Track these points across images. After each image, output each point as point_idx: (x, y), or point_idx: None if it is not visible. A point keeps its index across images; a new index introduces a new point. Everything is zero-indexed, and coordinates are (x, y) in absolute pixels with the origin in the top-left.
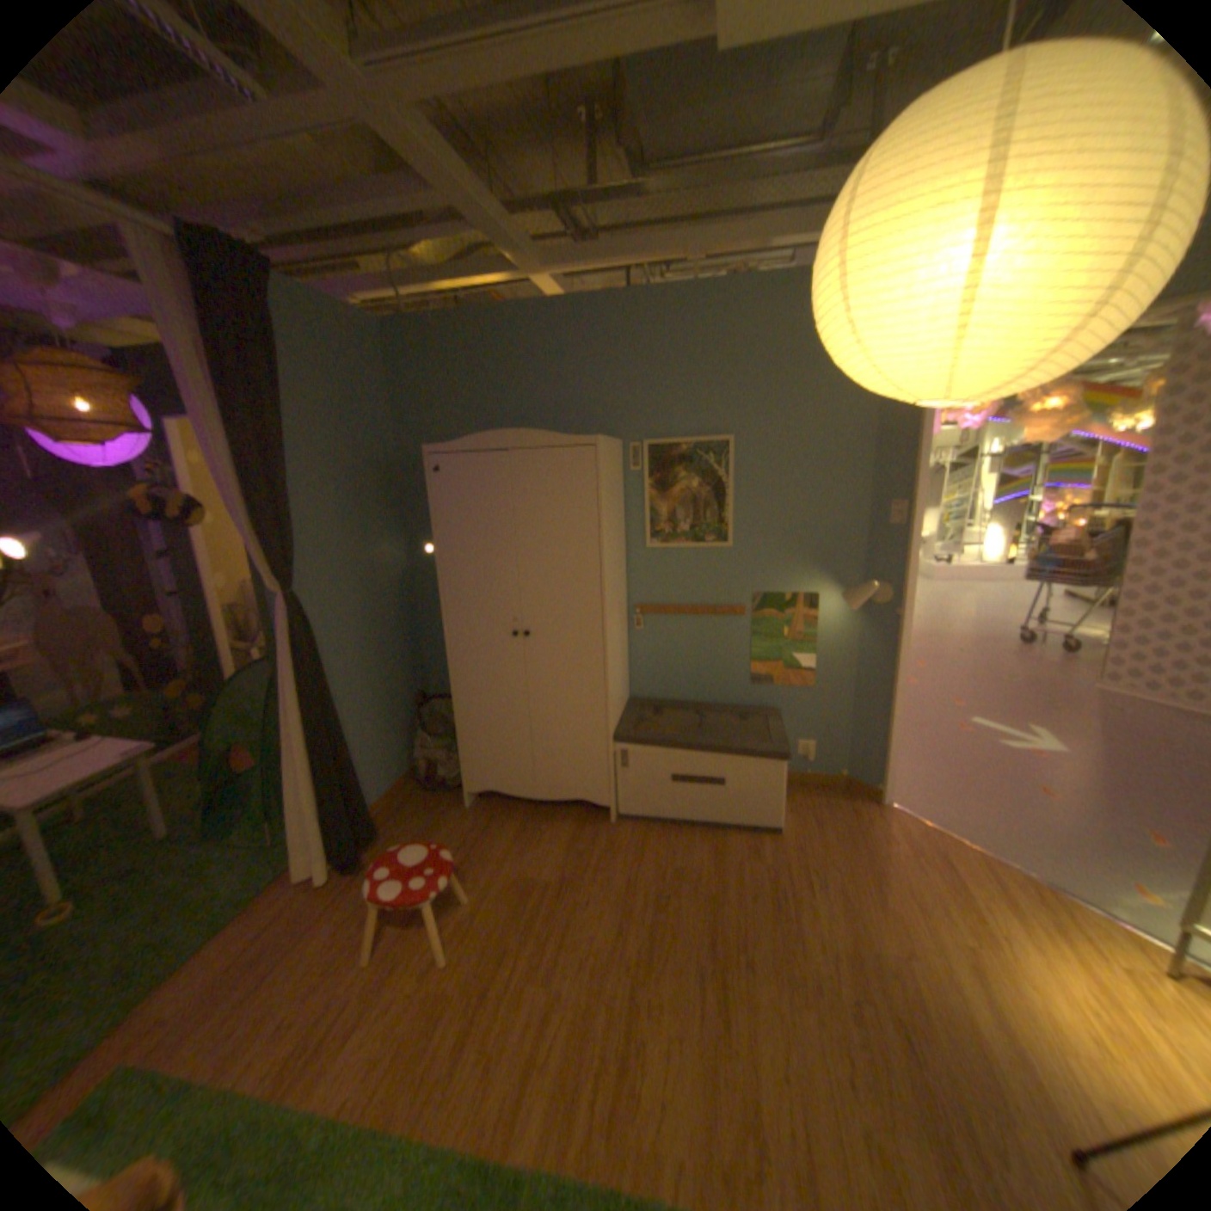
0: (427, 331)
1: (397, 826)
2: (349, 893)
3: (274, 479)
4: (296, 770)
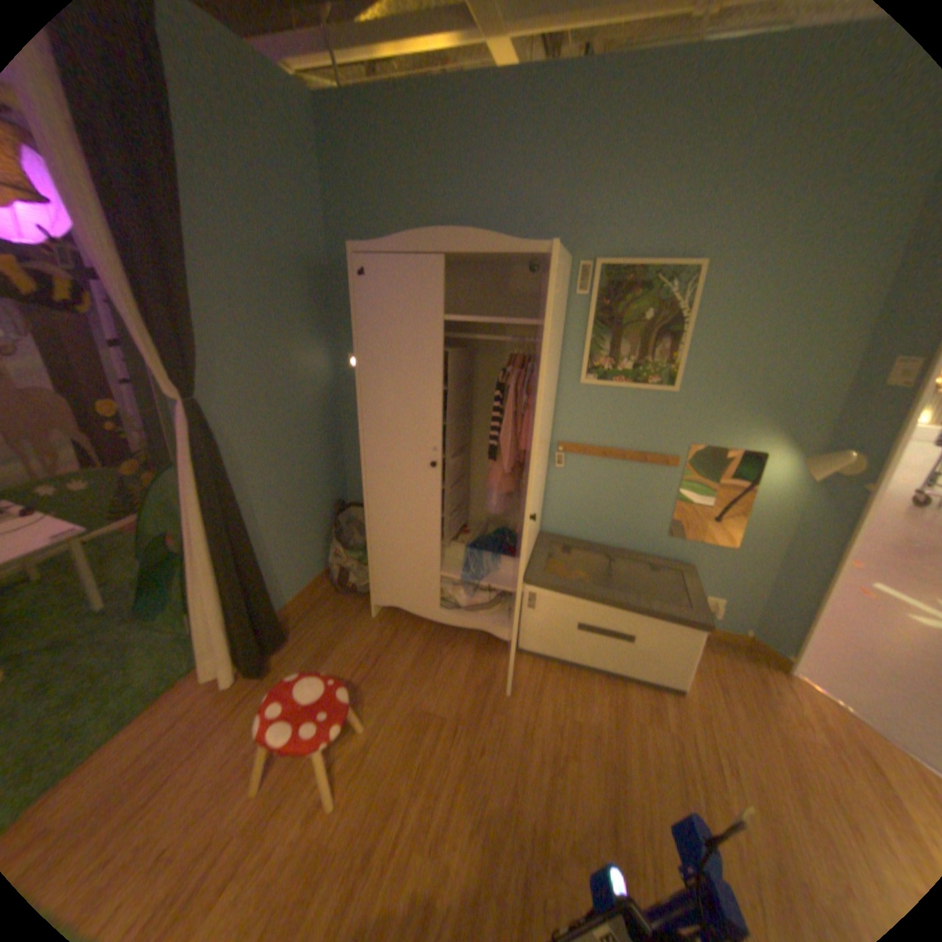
0: (365, 110)
1: (307, 628)
2: (252, 699)
3: (177, 266)
4: (200, 584)
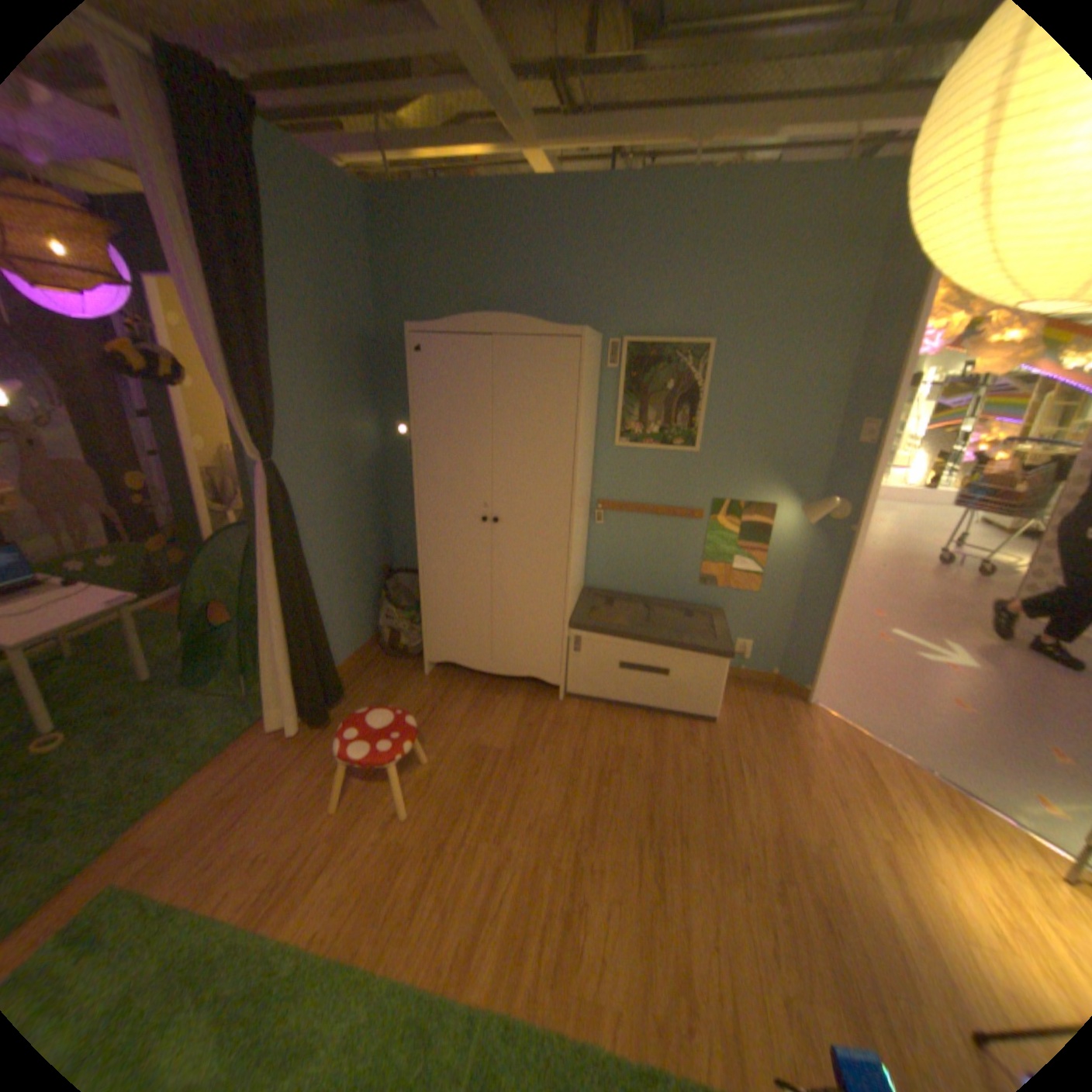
0: (413, 202)
1: (362, 686)
2: (318, 744)
3: (256, 344)
4: (272, 632)
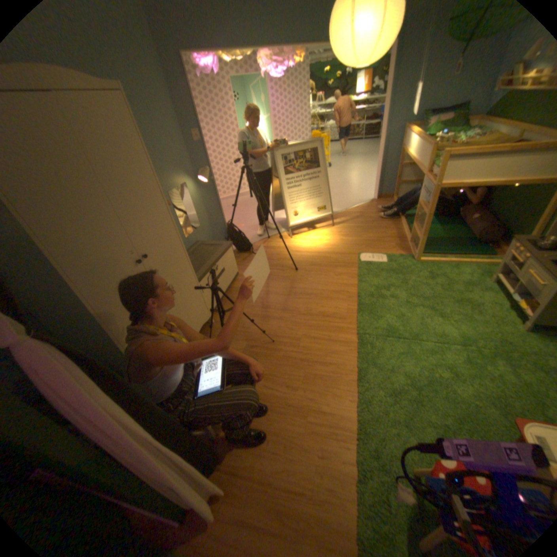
0: None
1: None
2: (225, 463)
3: None
4: (172, 460)
